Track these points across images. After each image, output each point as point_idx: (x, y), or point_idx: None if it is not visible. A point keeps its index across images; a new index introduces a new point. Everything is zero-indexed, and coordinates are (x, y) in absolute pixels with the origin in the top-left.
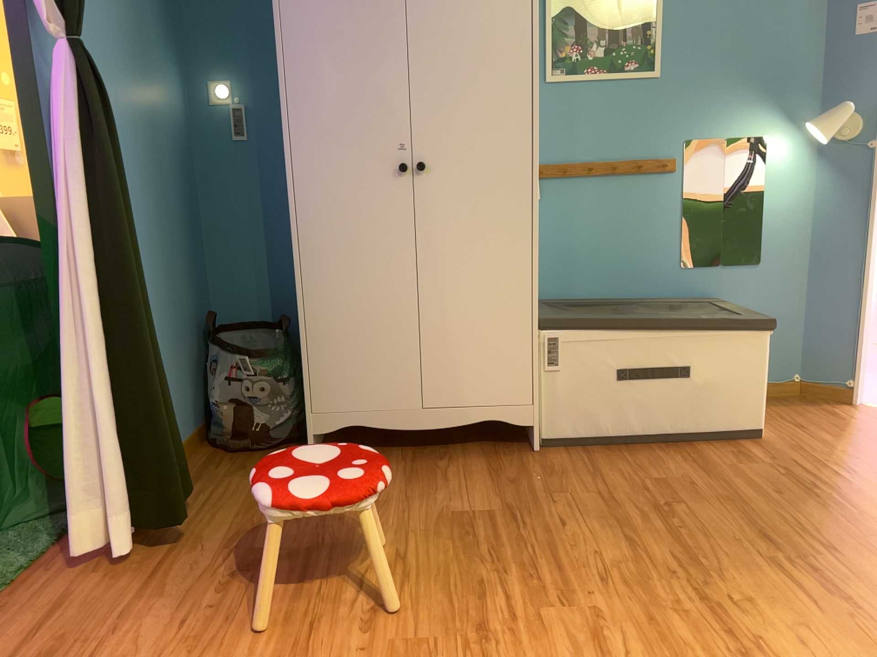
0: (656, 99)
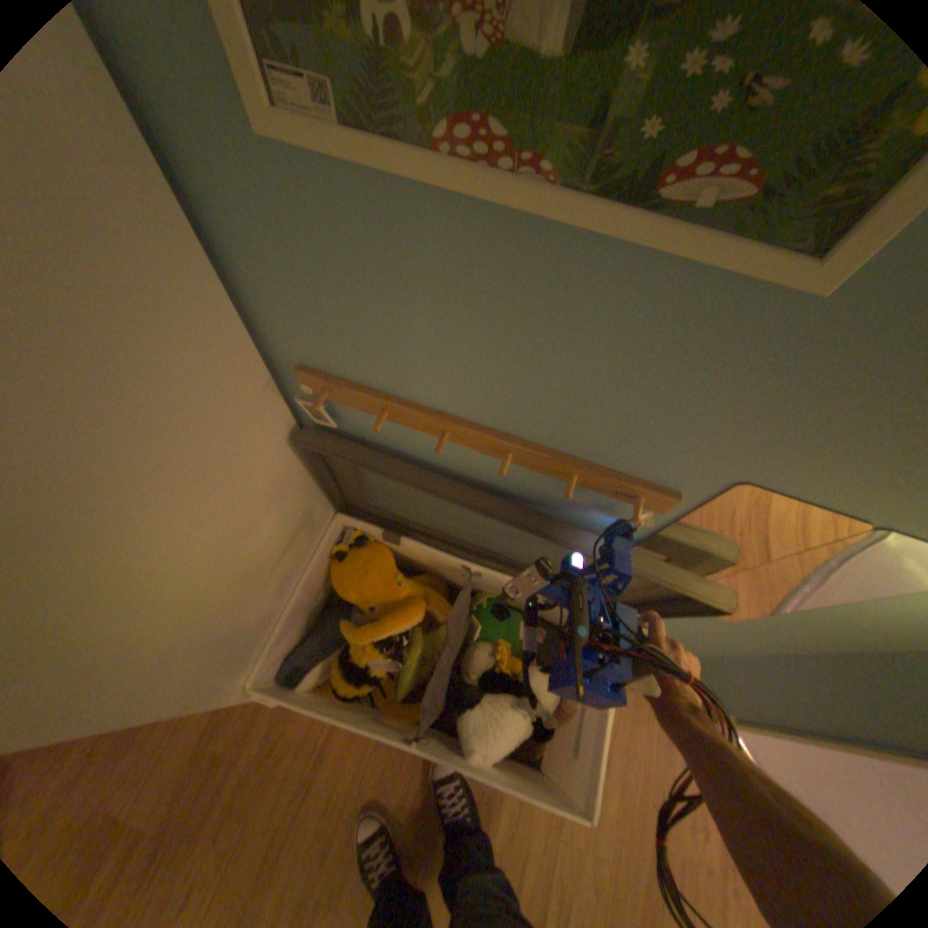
0: (756, 358)
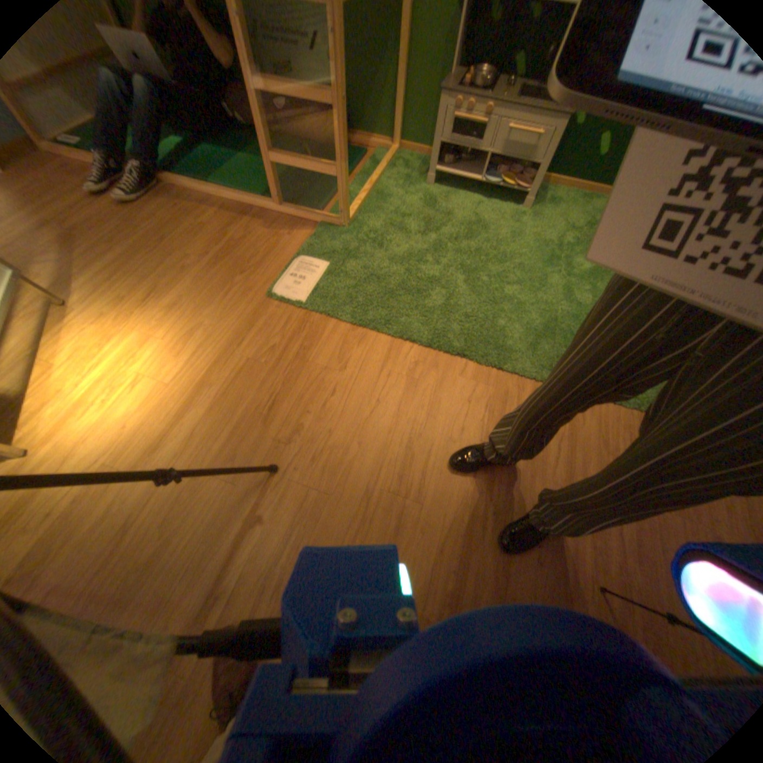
0: None
